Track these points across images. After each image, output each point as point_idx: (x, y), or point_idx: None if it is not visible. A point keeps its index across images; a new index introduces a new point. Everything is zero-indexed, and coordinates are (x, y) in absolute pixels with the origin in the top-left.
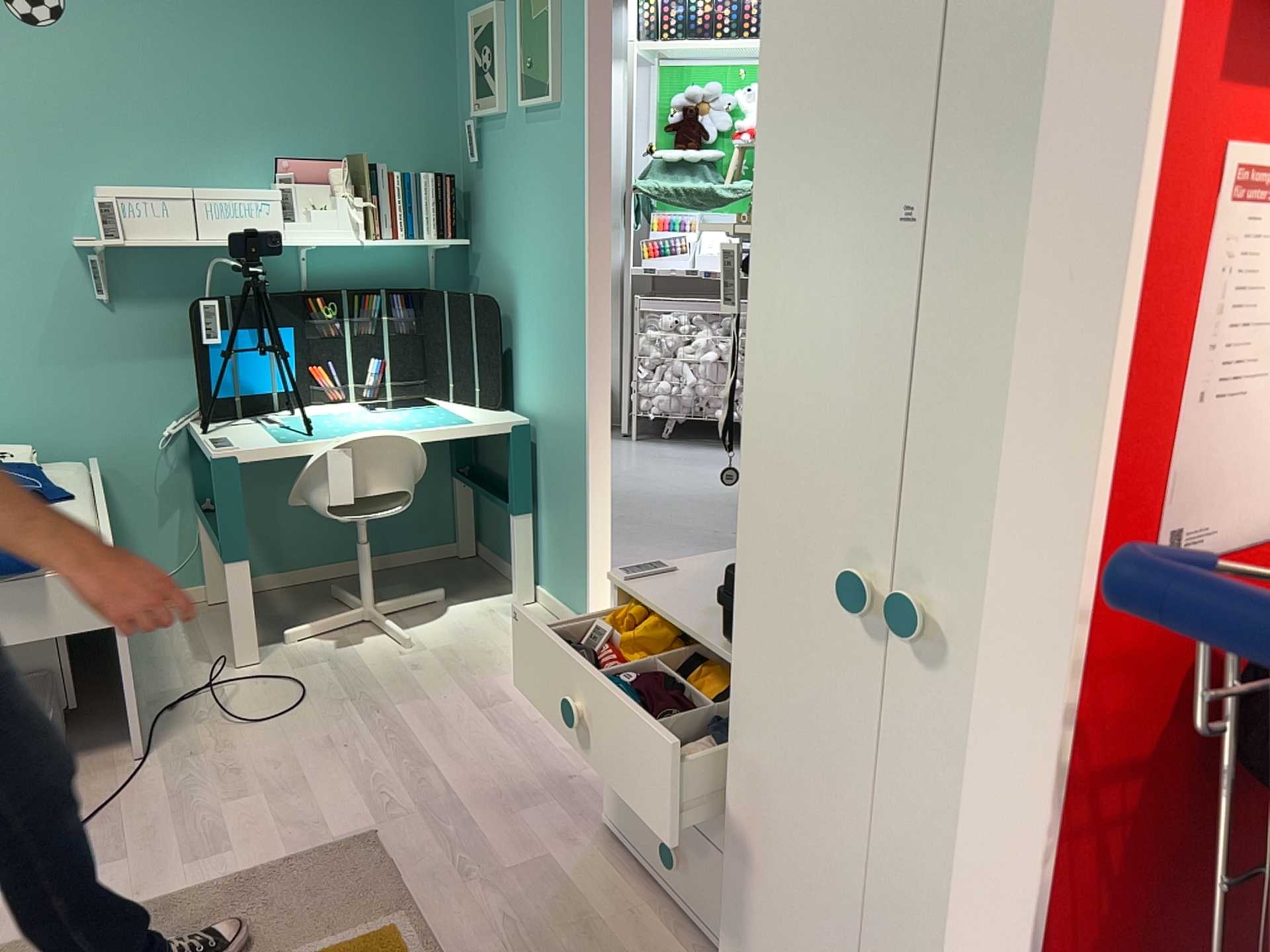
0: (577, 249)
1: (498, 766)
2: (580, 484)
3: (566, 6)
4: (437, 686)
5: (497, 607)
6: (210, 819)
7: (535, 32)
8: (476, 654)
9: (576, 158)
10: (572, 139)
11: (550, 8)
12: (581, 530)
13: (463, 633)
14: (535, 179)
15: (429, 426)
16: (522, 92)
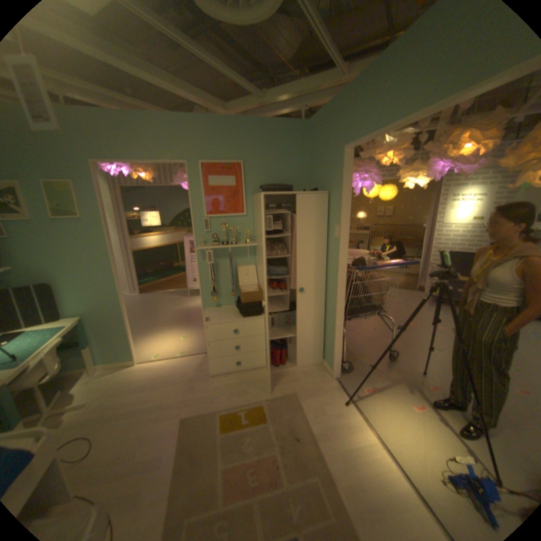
0: (103, 260)
1: (174, 391)
2: (119, 325)
3: (80, 190)
4: (120, 401)
5: (86, 381)
6: (140, 464)
7: (61, 196)
8: (111, 389)
9: (97, 234)
10: (92, 229)
11: (72, 190)
12: (122, 338)
13: (94, 391)
14: (65, 242)
15: (55, 334)
16: (52, 214)
